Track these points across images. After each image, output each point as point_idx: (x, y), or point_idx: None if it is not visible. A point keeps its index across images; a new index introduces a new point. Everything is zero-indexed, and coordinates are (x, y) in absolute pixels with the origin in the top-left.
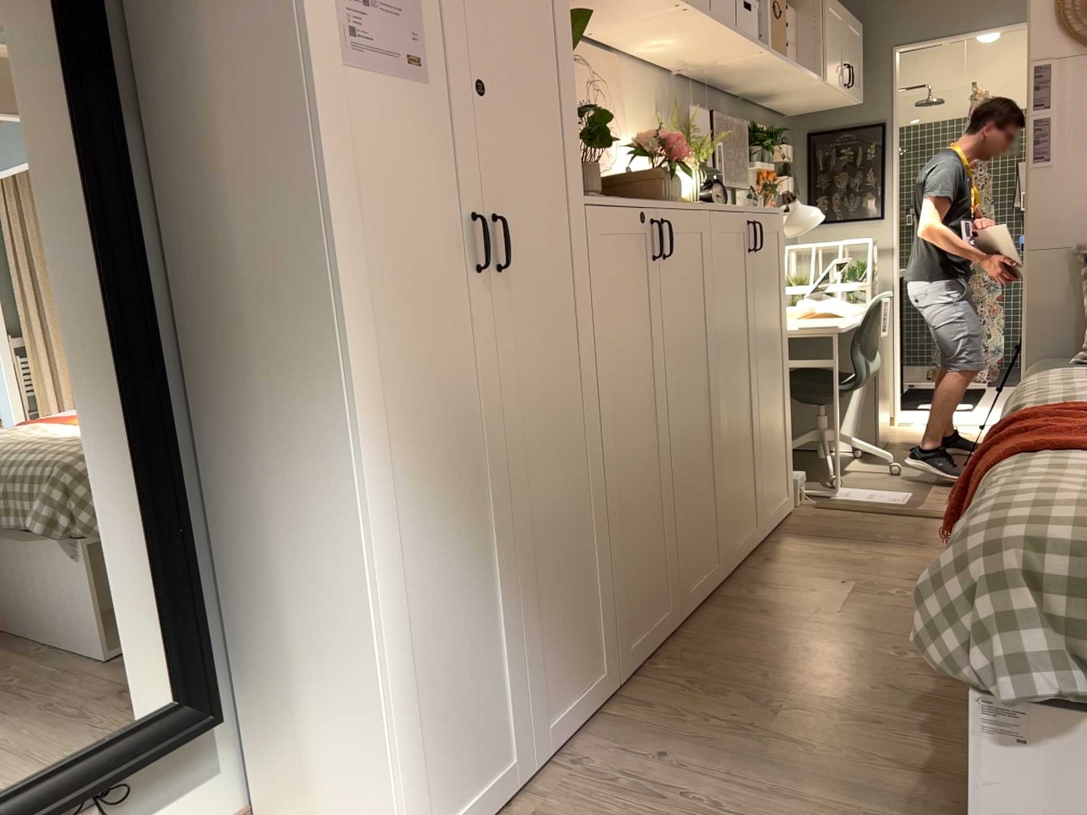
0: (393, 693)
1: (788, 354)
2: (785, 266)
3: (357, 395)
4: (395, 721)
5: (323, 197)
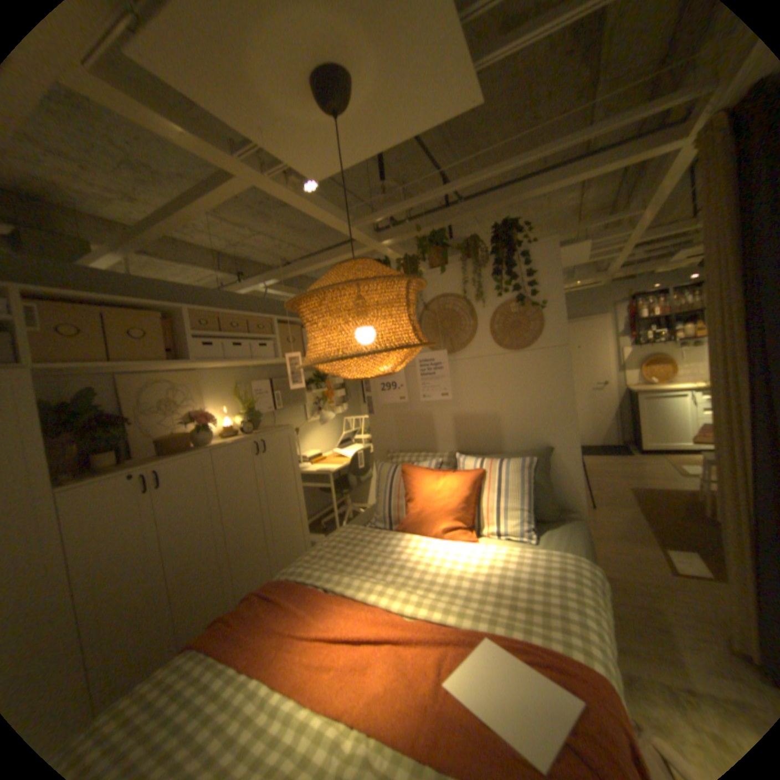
0: None
1: (299, 487)
2: (294, 449)
3: None
4: None
5: None
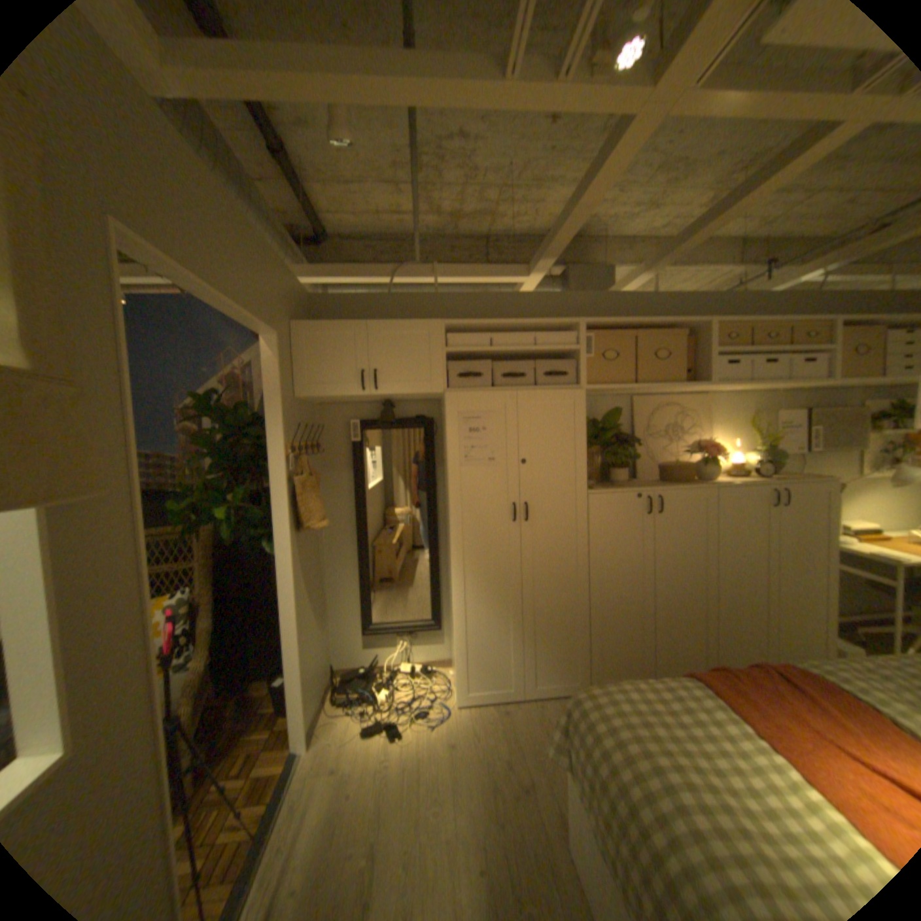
0: (459, 643)
1: (836, 571)
2: (837, 515)
3: (456, 557)
4: (459, 651)
5: (450, 504)
